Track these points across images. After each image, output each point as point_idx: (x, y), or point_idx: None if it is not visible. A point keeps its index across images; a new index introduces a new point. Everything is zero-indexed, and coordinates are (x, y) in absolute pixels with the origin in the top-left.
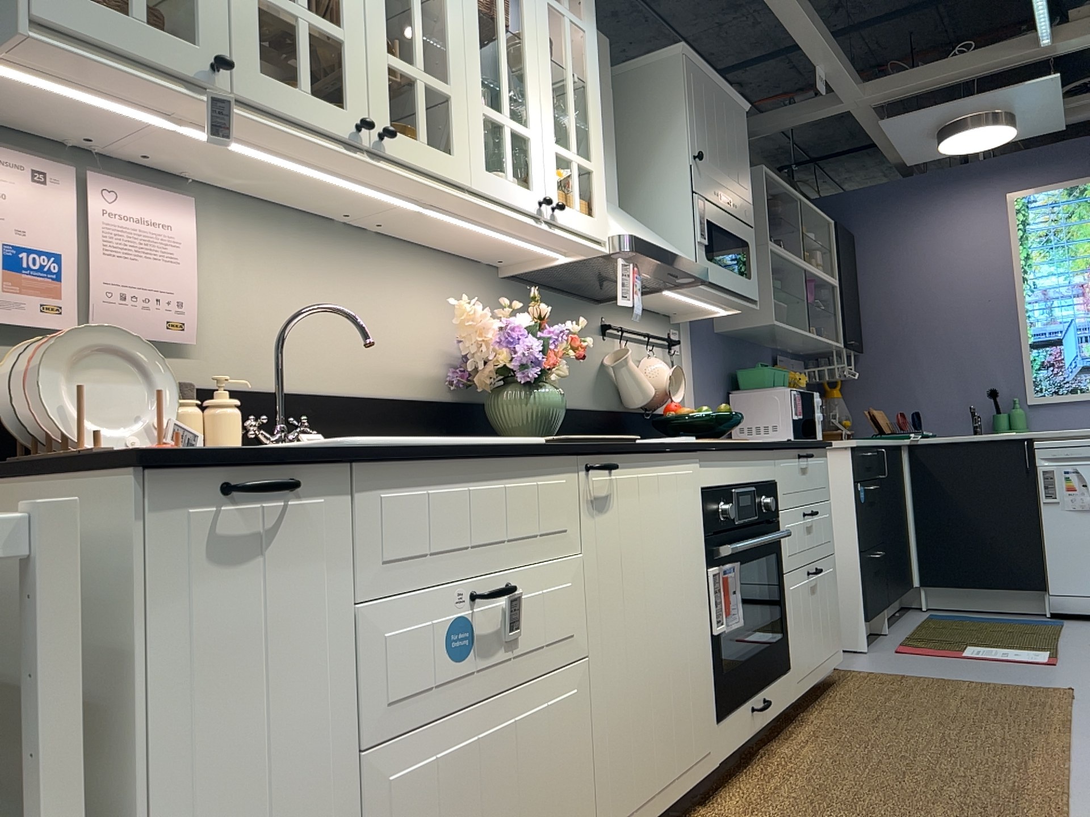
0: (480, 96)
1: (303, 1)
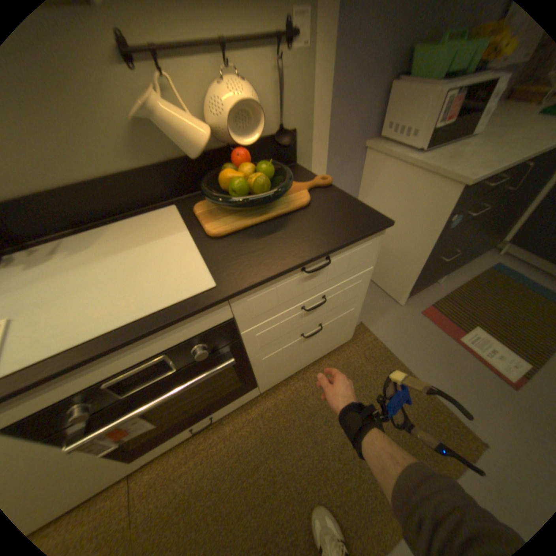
0: None
1: None
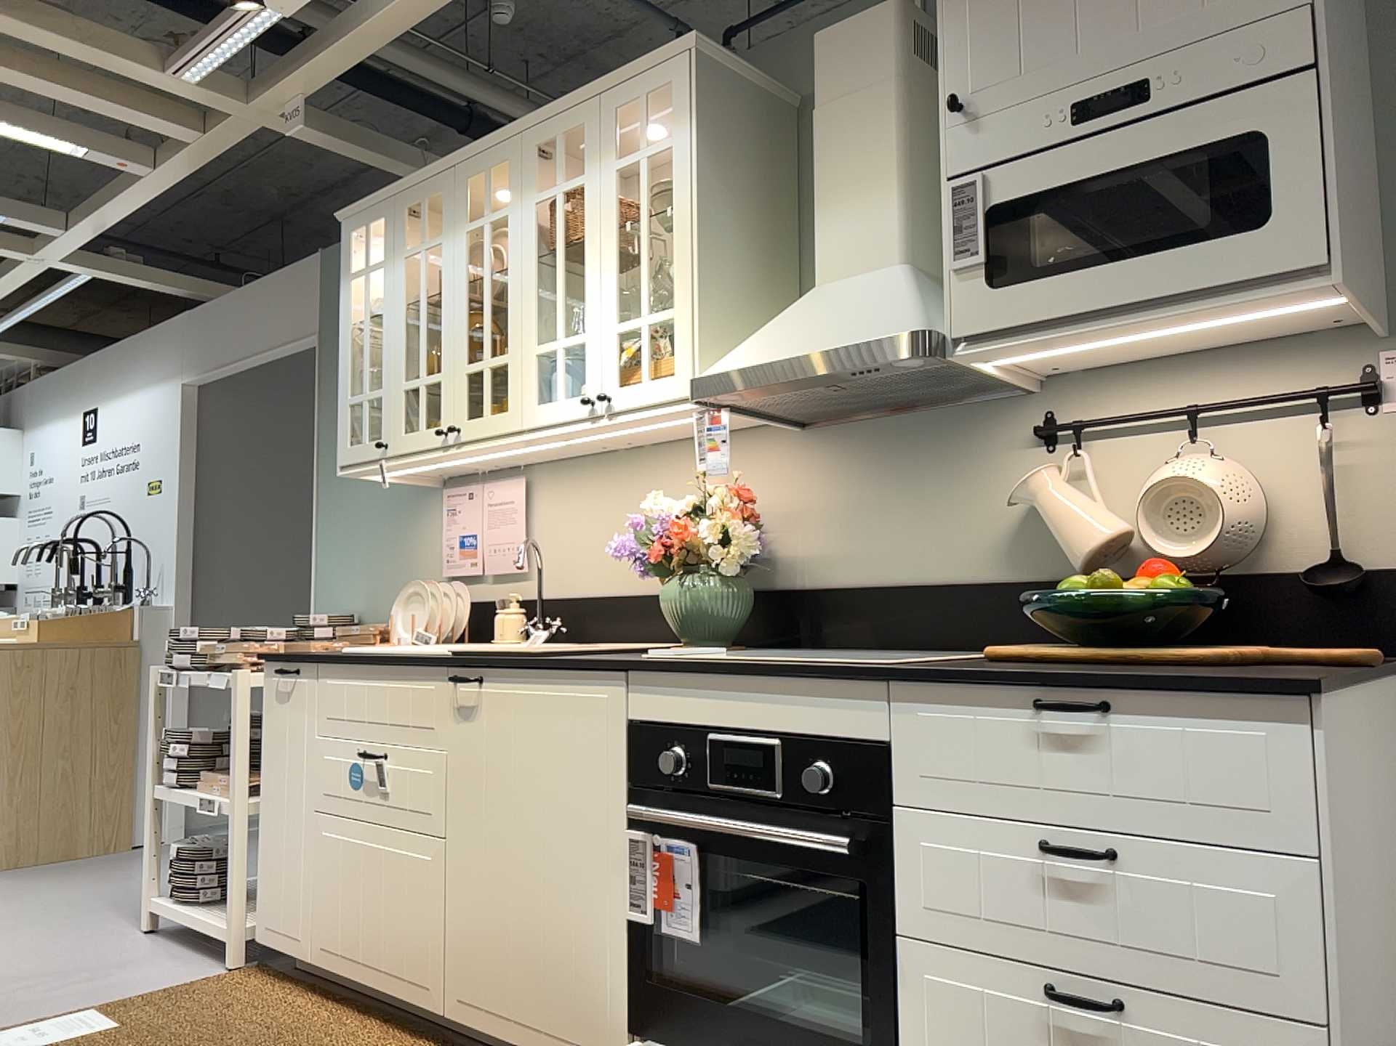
0: (531, 341)
1: (422, 373)
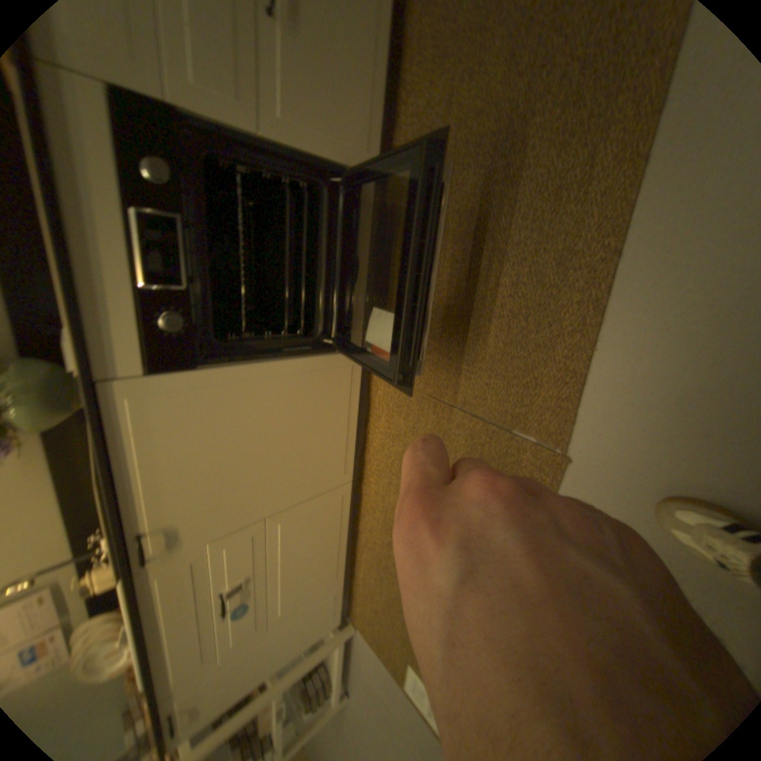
0: None
1: None
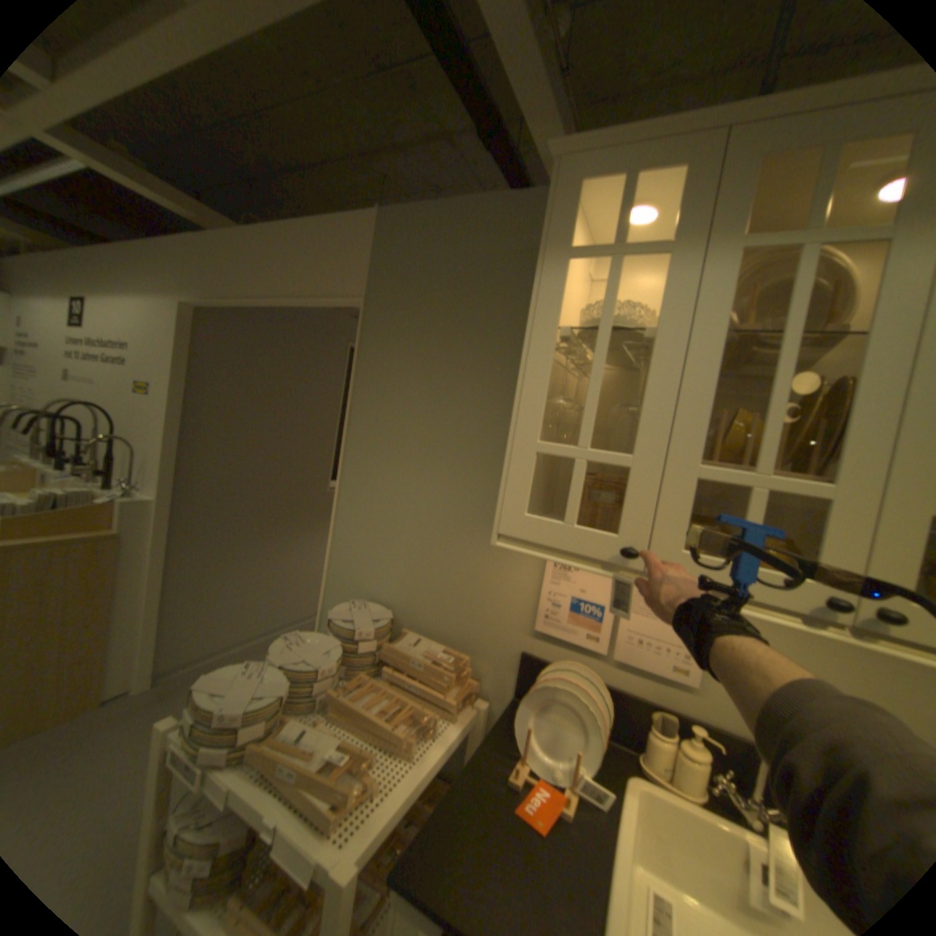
0: None
1: (768, 467)
